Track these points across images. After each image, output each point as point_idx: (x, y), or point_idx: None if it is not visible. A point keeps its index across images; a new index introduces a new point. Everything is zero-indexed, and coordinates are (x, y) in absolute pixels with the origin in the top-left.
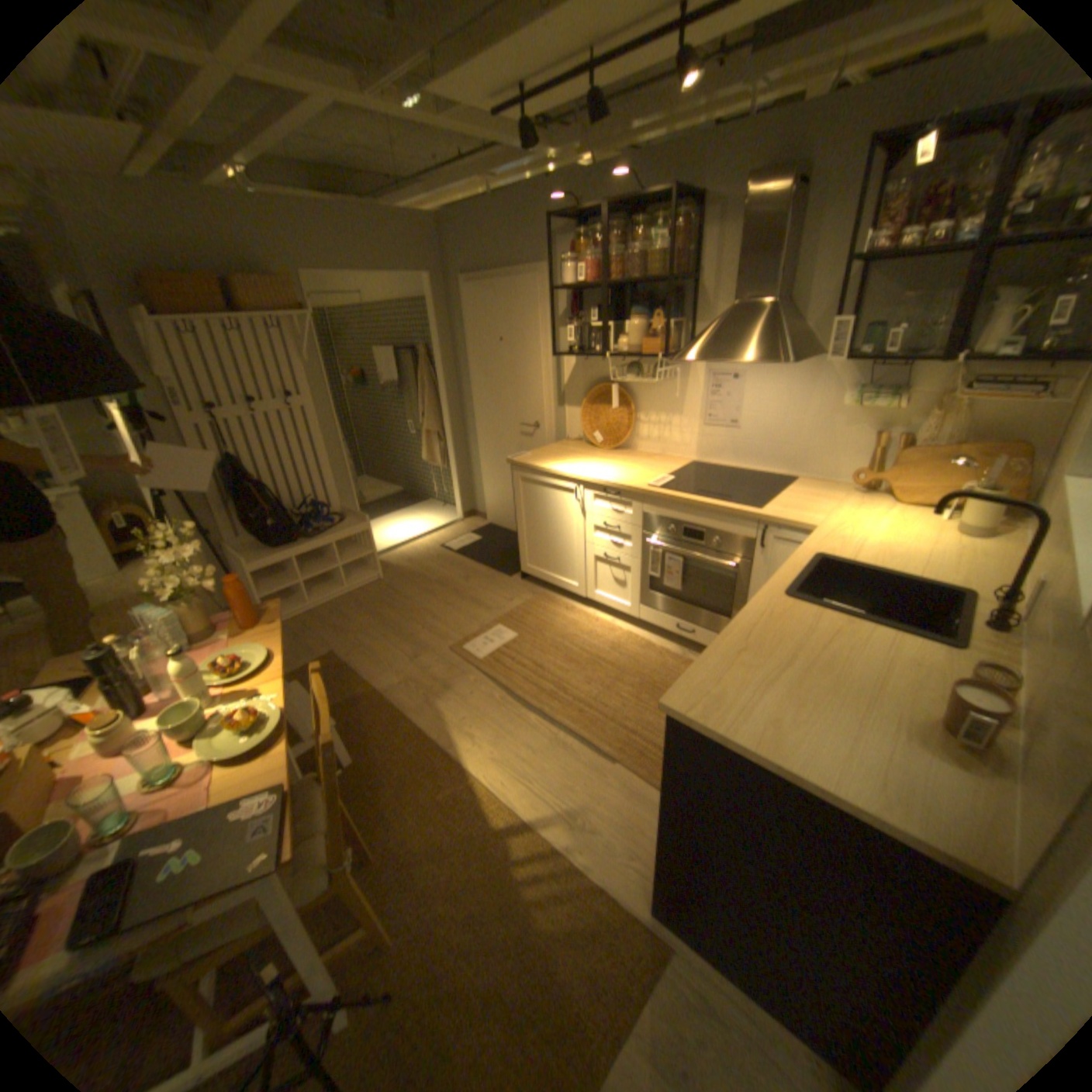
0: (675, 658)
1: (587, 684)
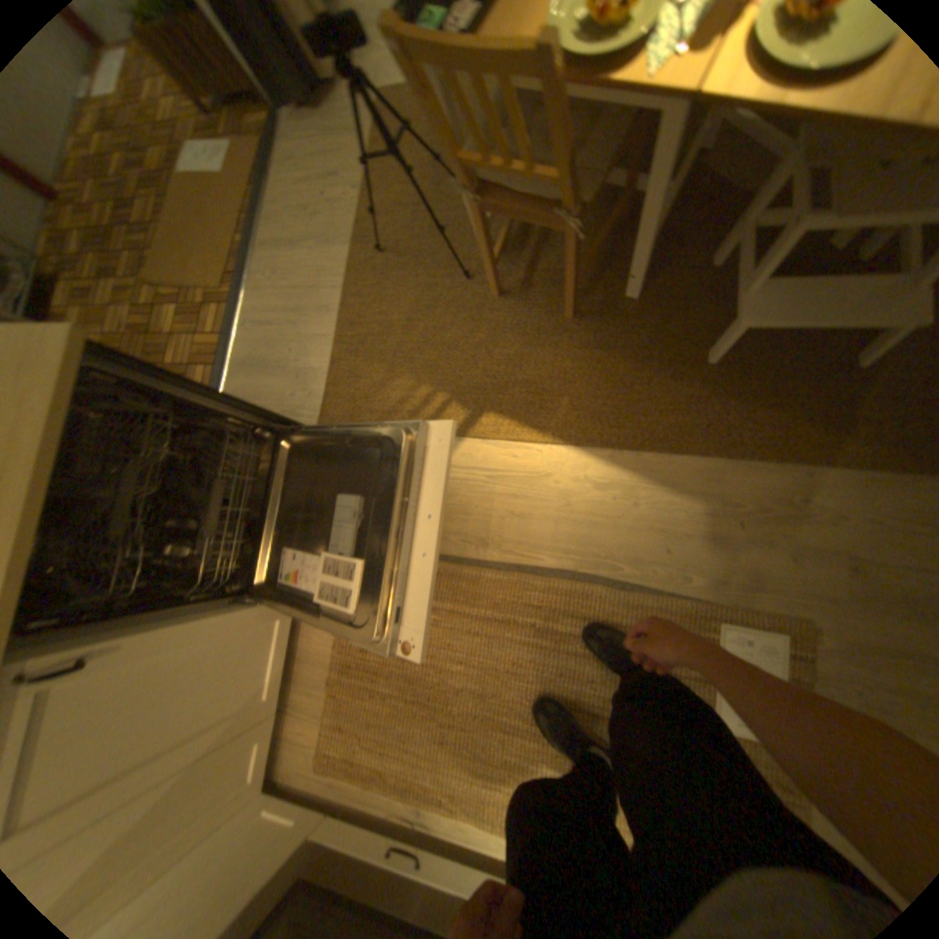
0: (420, 797)
1: (514, 666)
